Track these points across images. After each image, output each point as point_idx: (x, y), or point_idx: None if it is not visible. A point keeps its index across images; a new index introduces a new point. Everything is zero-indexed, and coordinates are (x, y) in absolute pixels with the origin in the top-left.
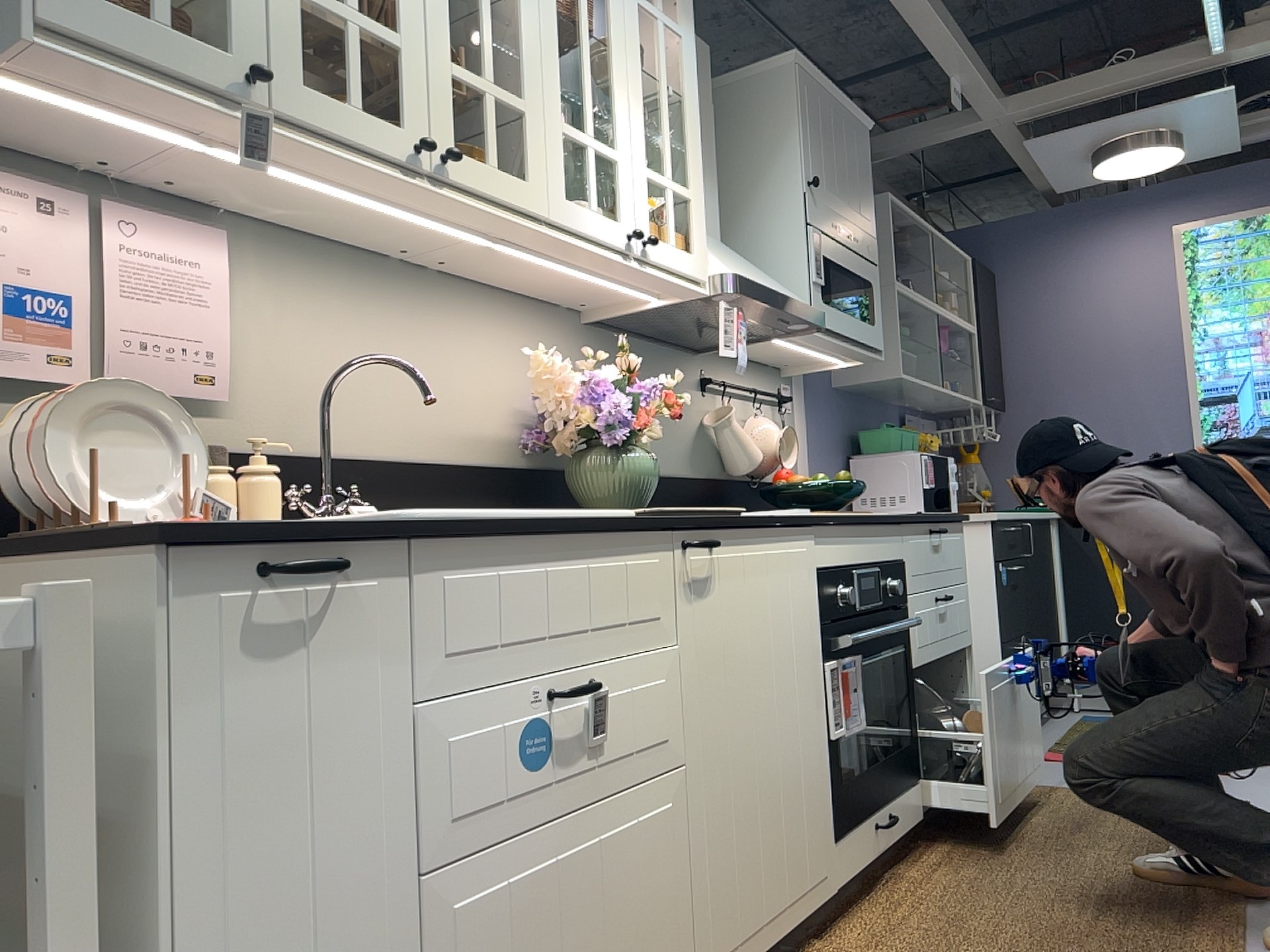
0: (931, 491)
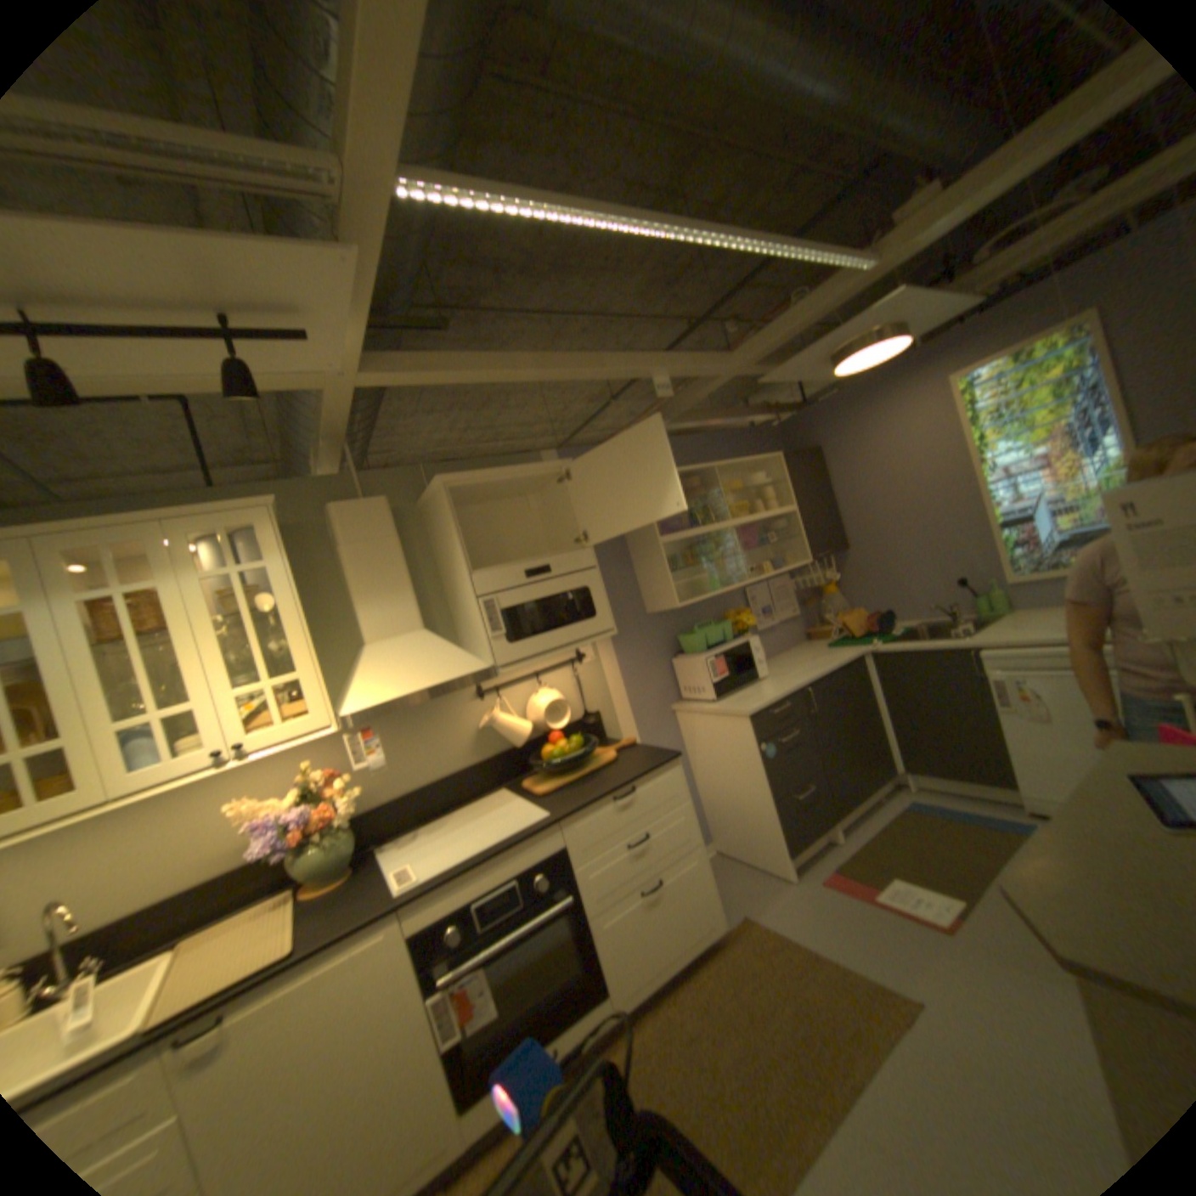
0: (719, 684)
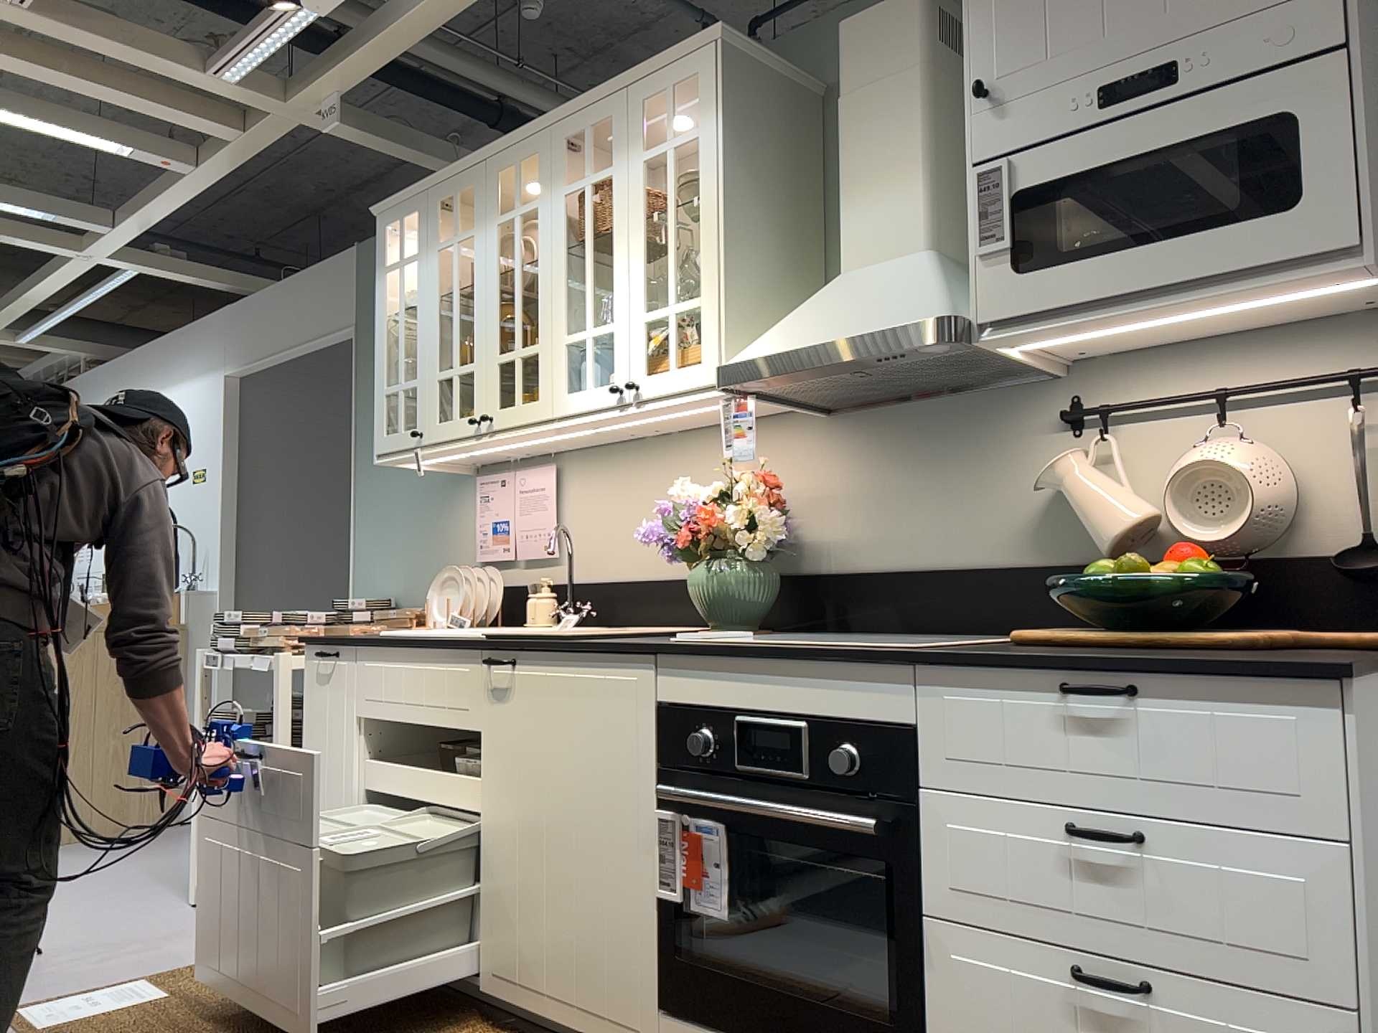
0: None
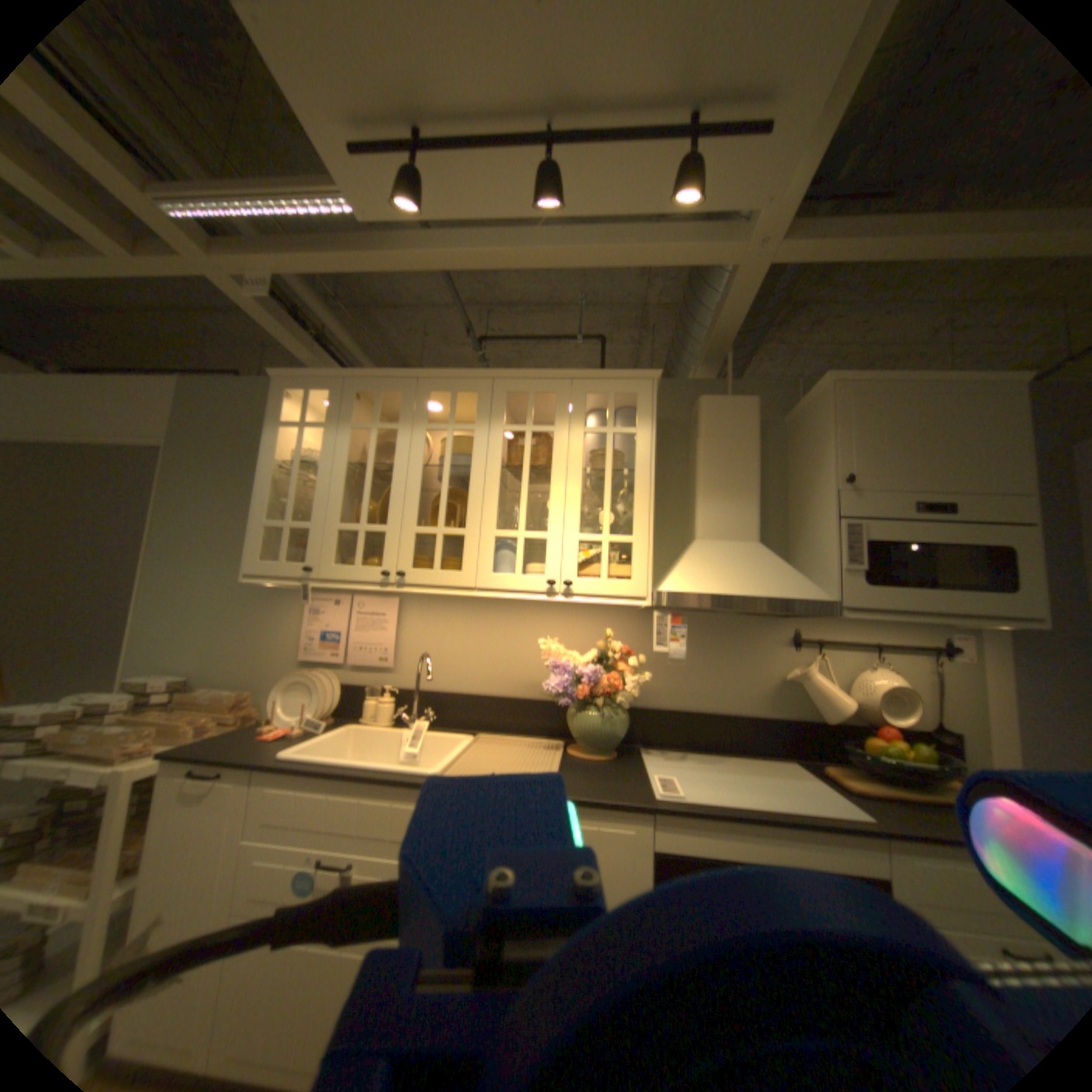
0: None
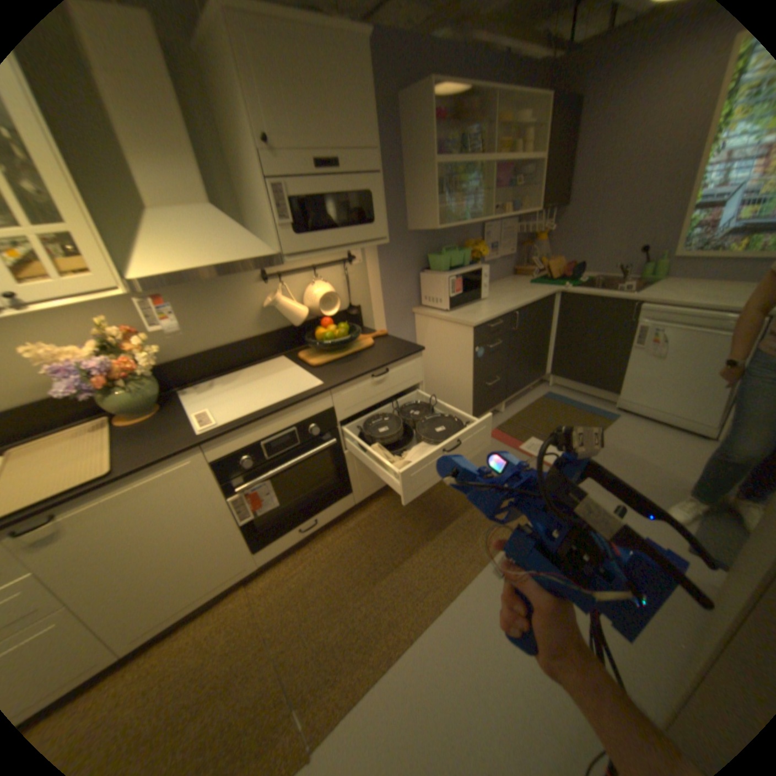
0: (454, 299)
